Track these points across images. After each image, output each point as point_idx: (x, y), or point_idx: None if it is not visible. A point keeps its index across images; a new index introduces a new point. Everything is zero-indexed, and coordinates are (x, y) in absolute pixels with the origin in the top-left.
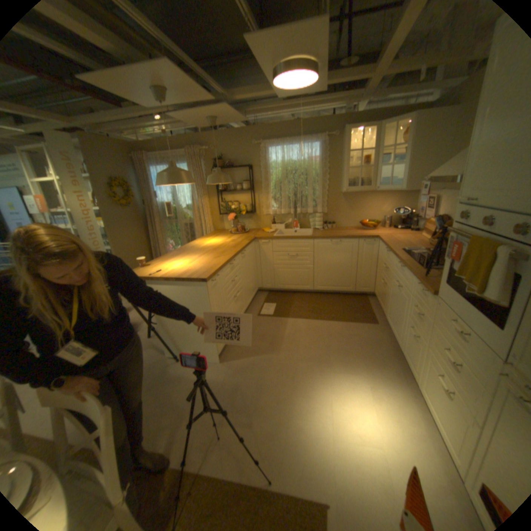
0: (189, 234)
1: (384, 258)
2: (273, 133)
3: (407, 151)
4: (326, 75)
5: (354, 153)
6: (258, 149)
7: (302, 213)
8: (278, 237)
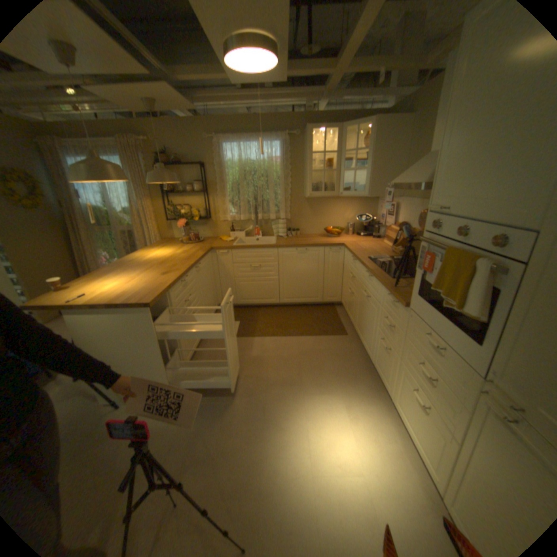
0: (128, 244)
1: (350, 267)
2: (228, 127)
3: (368, 156)
4: (287, 62)
5: (316, 156)
6: (211, 144)
7: (264, 219)
8: (239, 246)
